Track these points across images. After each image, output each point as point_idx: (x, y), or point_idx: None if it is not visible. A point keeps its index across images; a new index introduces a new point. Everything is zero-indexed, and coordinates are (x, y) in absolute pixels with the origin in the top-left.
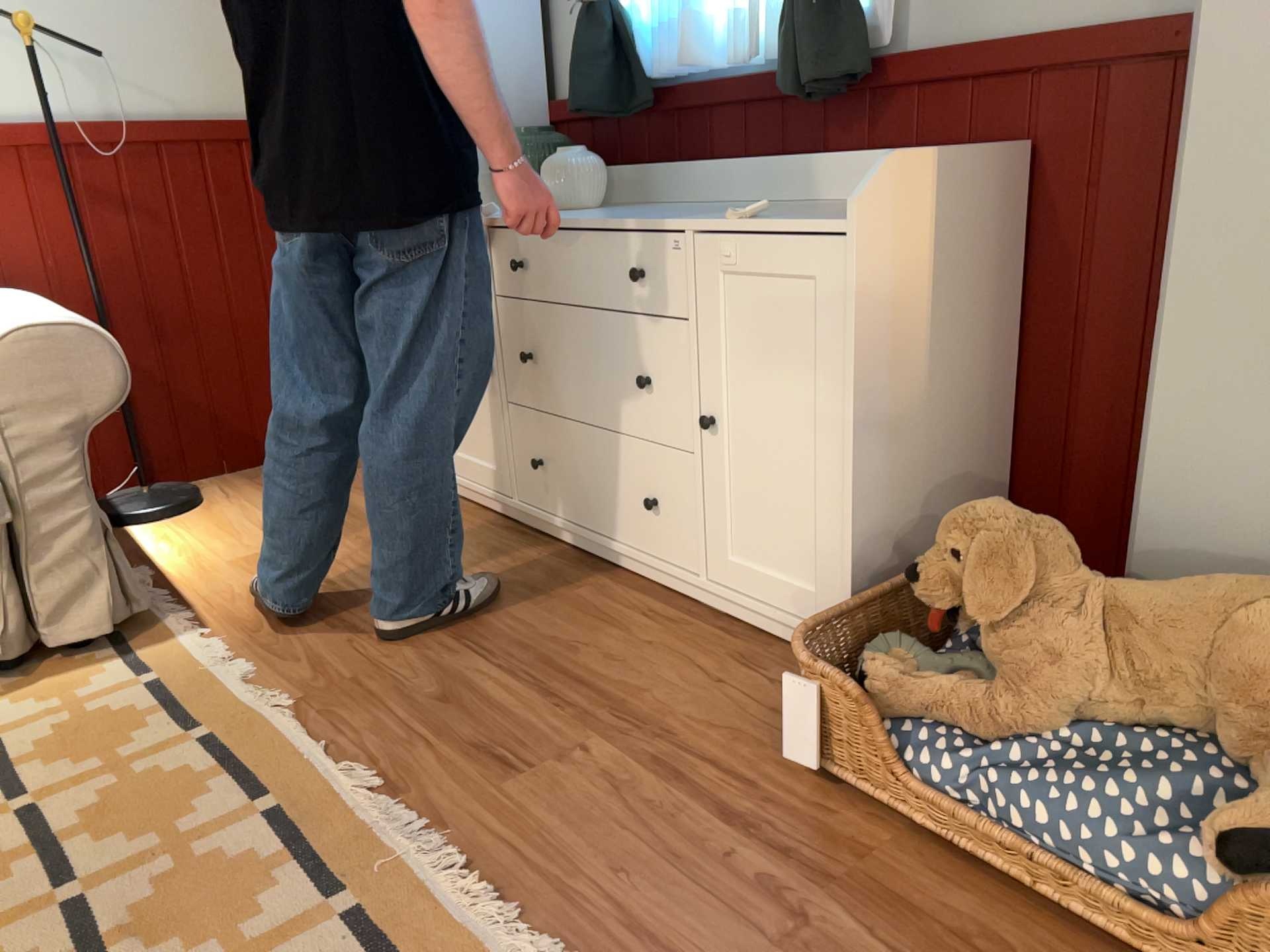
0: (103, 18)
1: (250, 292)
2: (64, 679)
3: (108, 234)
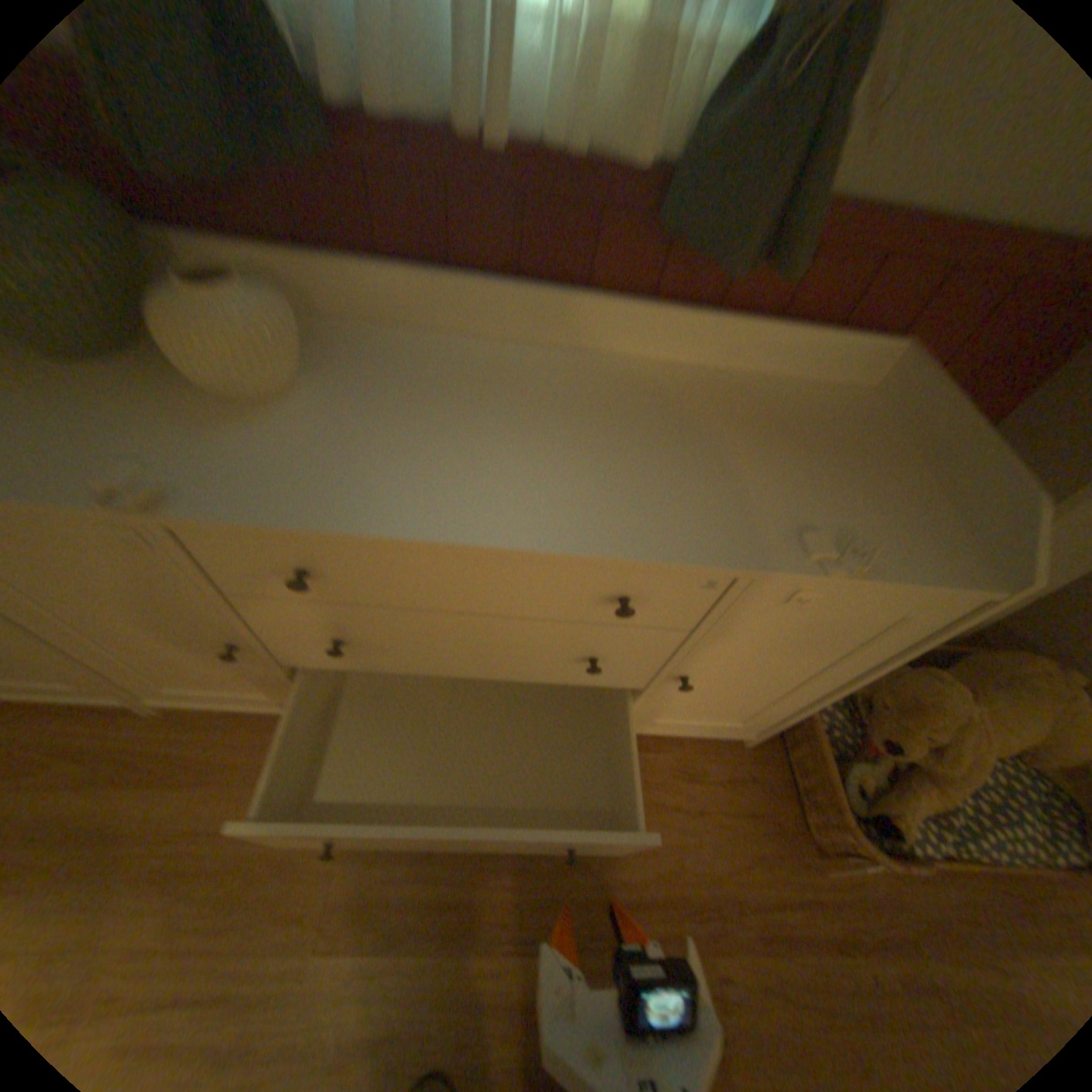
0: None
1: None
2: None
3: None
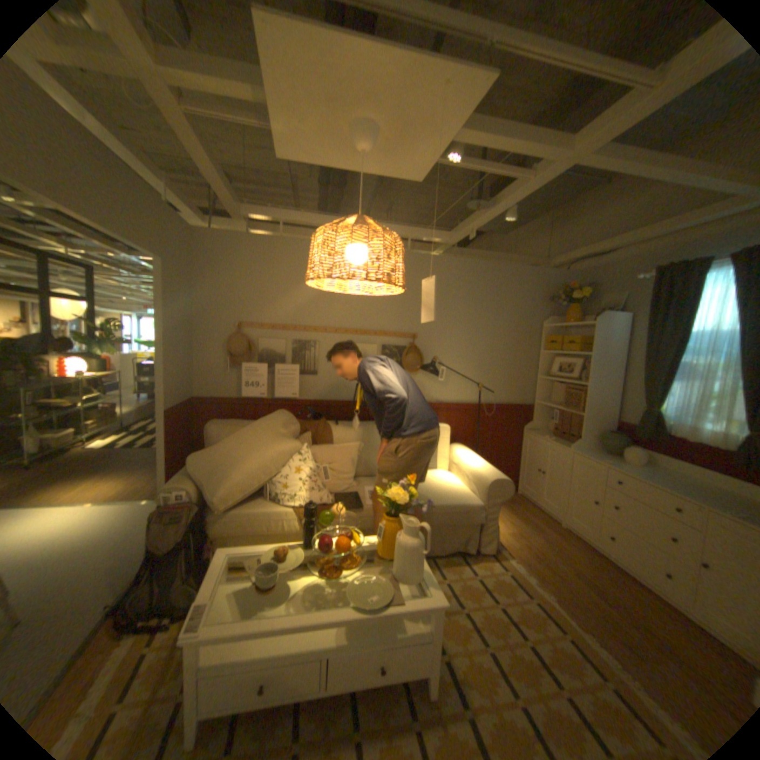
0: (490, 378)
1: (505, 446)
2: (486, 565)
3: (477, 428)
